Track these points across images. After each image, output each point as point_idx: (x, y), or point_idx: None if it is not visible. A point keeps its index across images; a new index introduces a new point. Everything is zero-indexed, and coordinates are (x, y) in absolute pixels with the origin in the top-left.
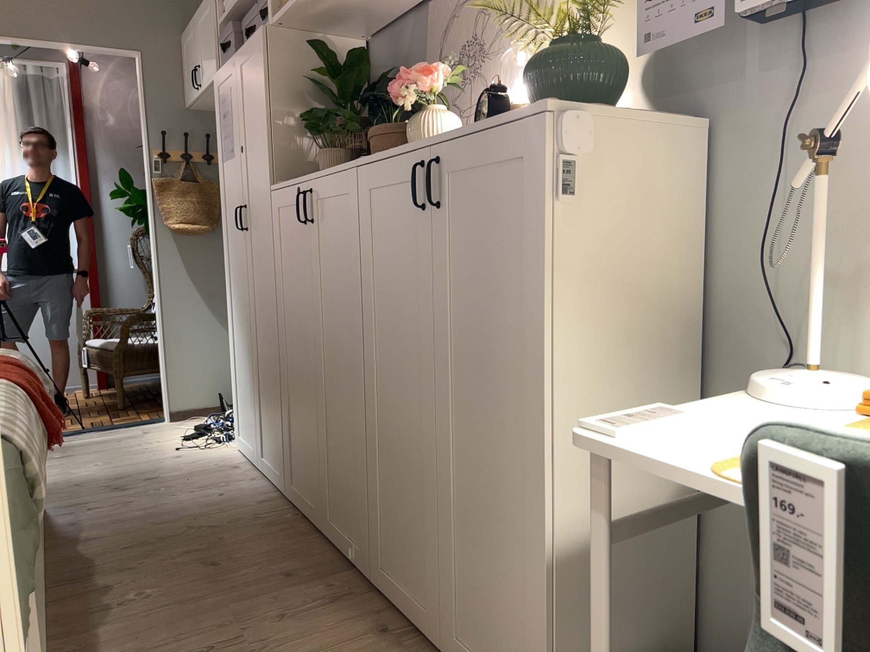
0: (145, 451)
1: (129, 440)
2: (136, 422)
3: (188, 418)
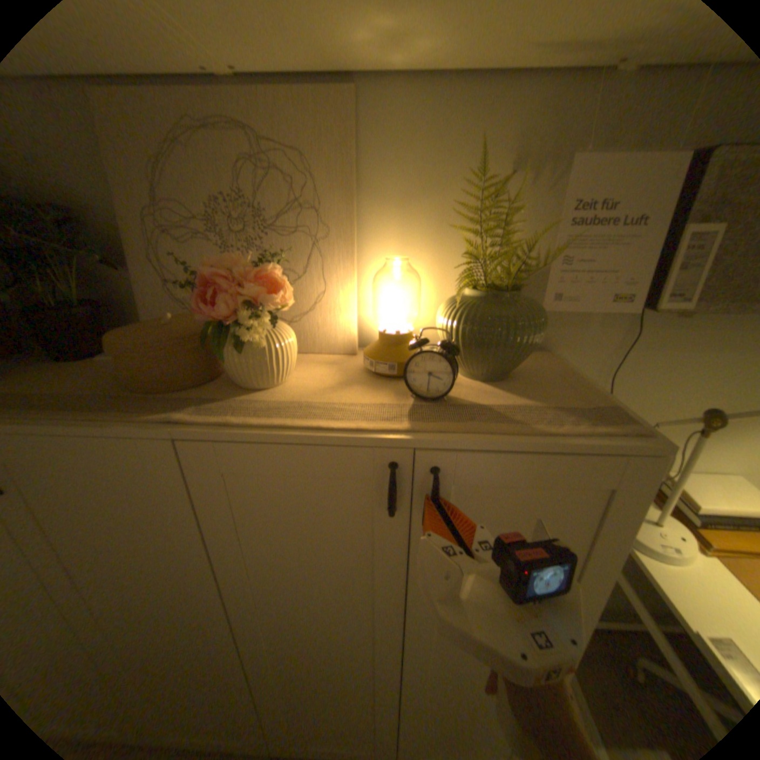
0: None
1: None
2: None
3: None
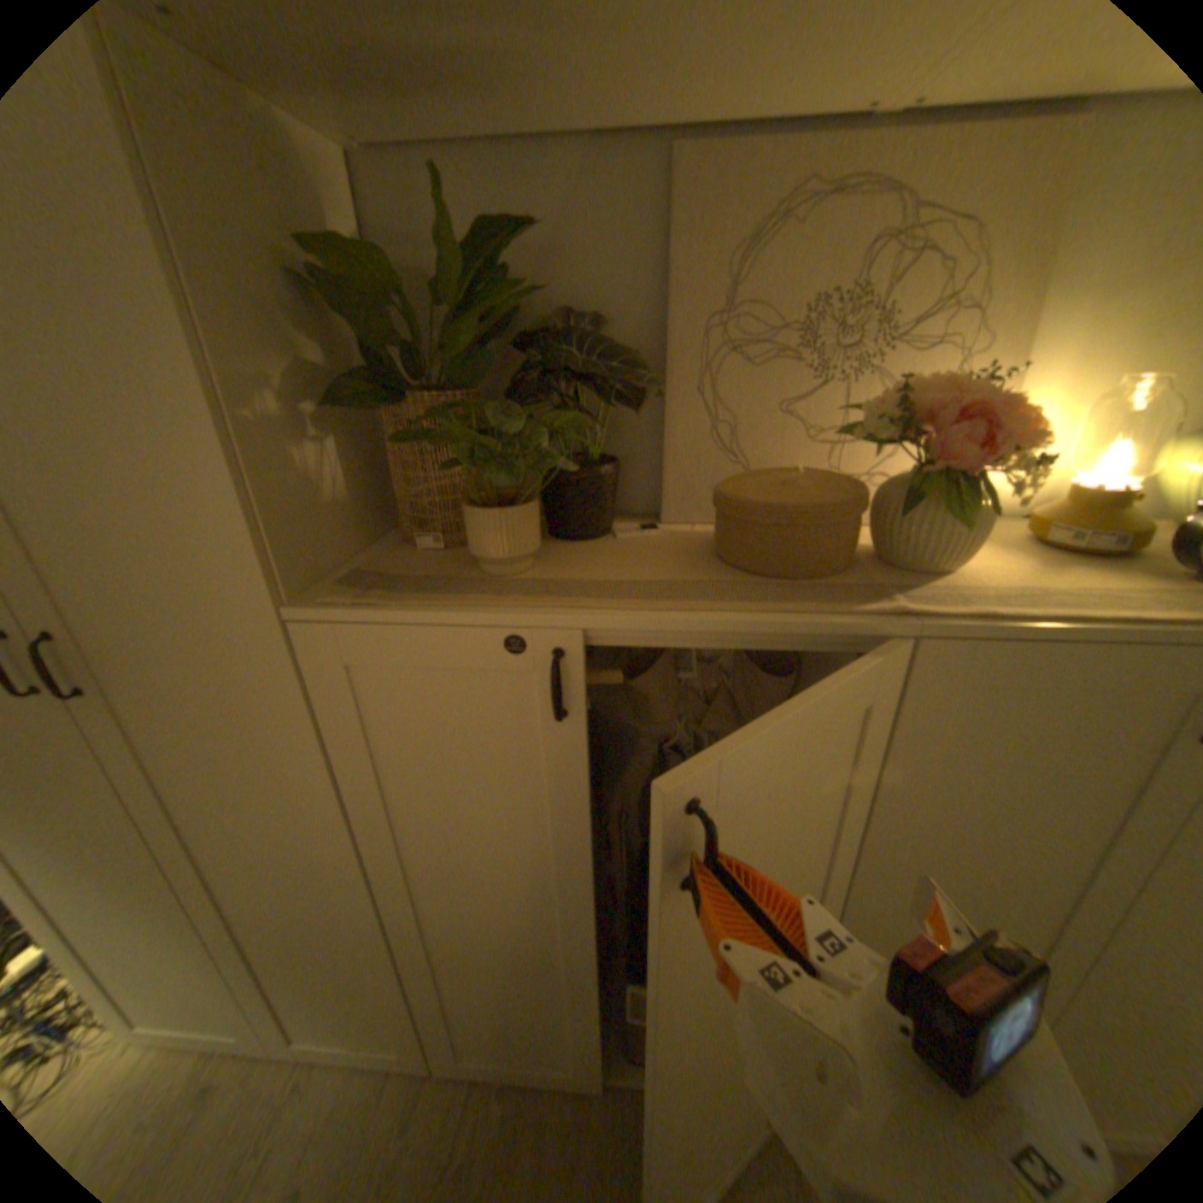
0: None
1: None
2: None
3: None
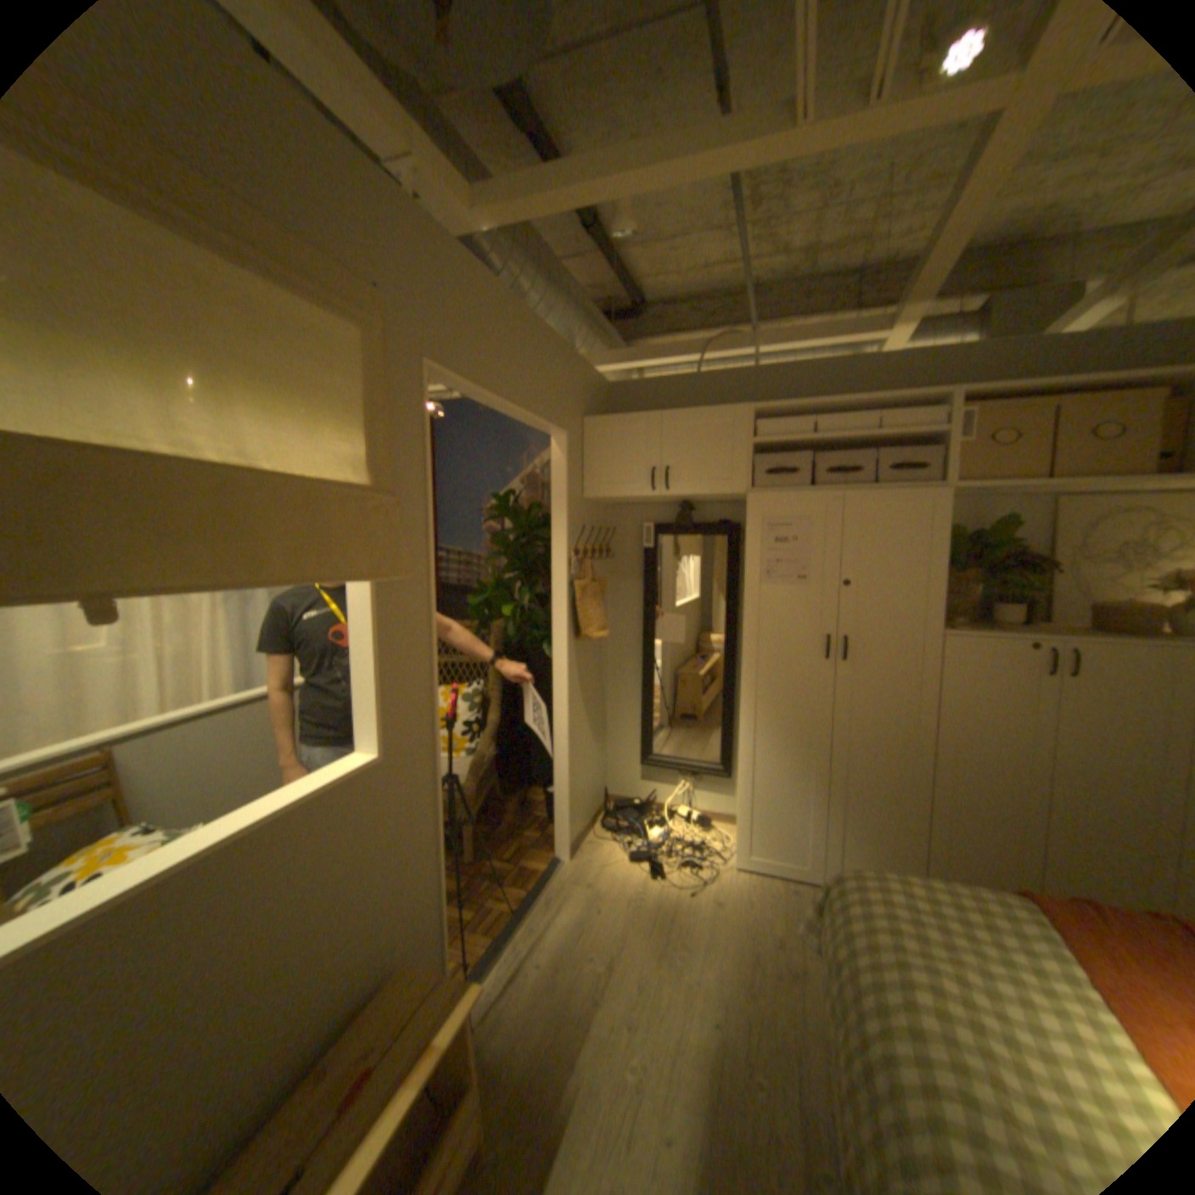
0: (669, 916)
1: (607, 909)
2: (544, 879)
3: (579, 850)
